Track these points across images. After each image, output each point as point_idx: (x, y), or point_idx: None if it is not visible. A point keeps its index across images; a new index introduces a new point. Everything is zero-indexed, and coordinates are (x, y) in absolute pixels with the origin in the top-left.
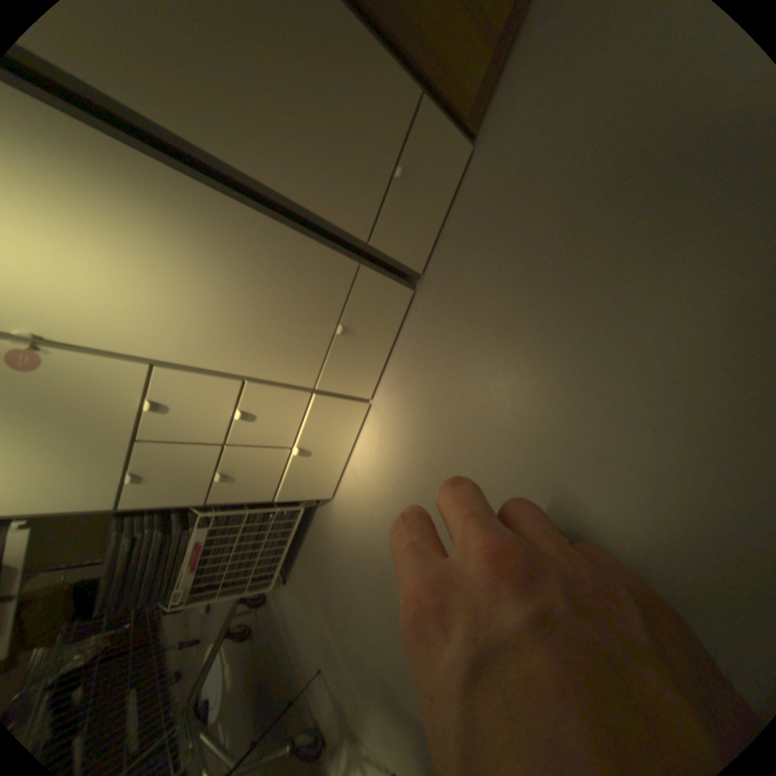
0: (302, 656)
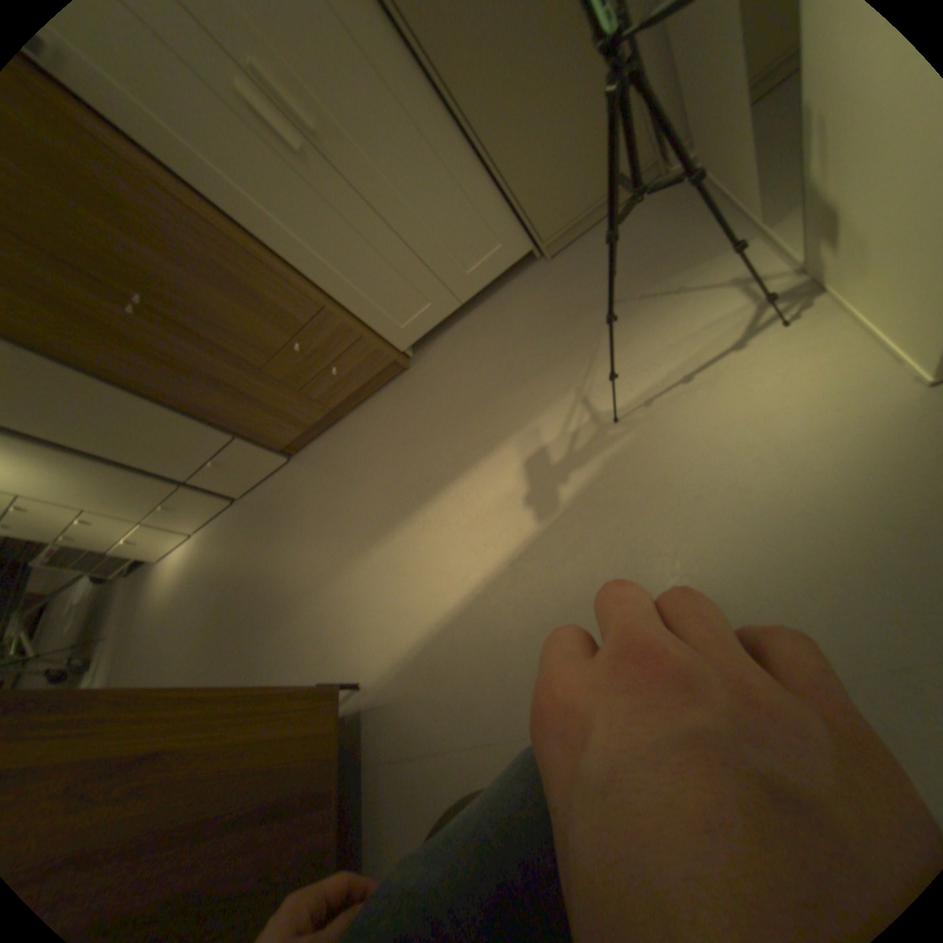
0: (108, 622)
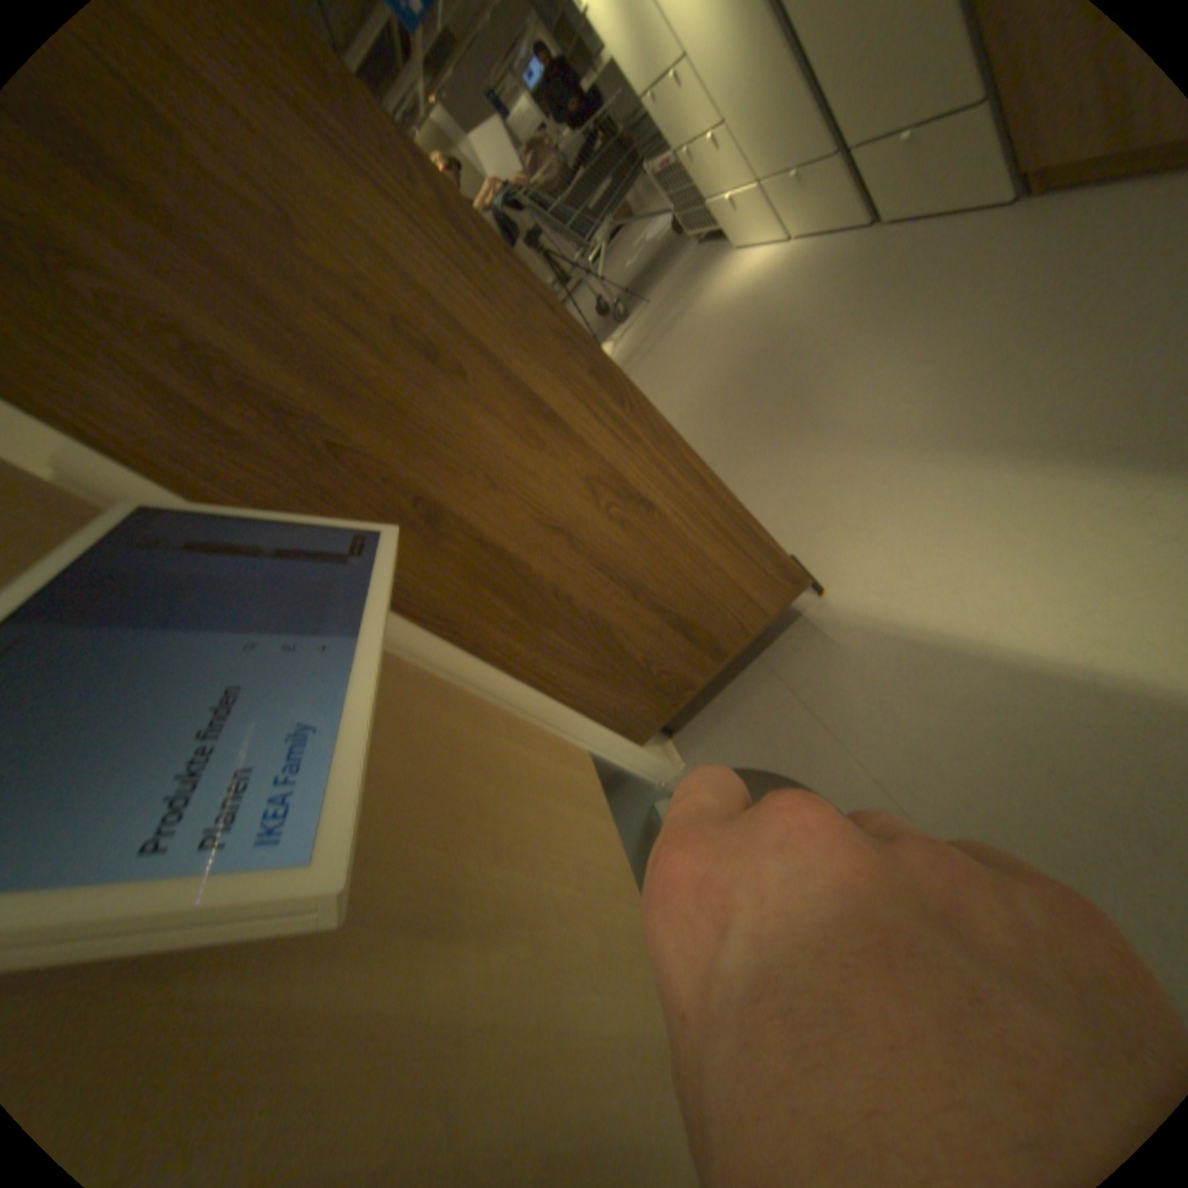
0: (659, 281)
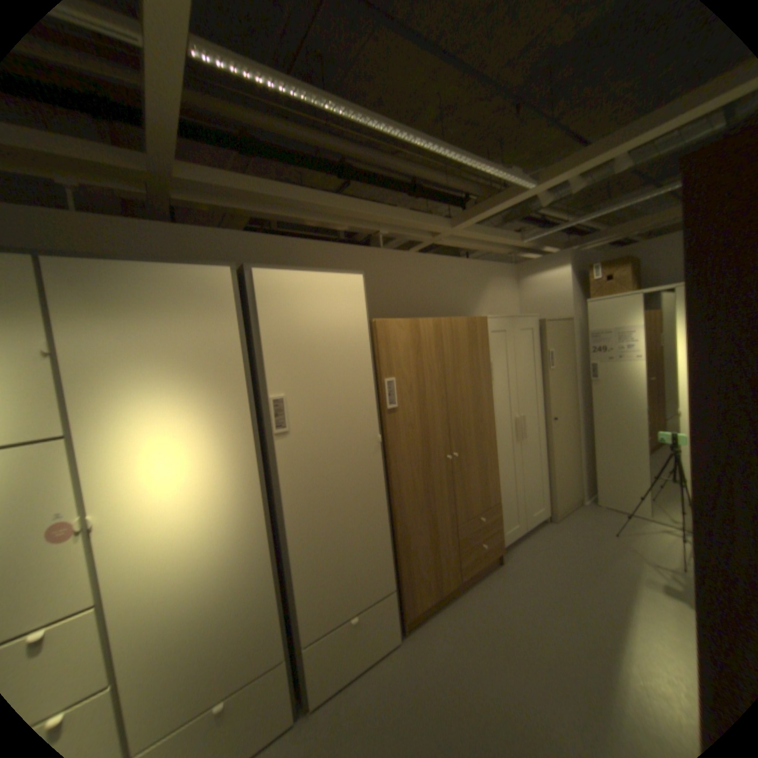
0: None
